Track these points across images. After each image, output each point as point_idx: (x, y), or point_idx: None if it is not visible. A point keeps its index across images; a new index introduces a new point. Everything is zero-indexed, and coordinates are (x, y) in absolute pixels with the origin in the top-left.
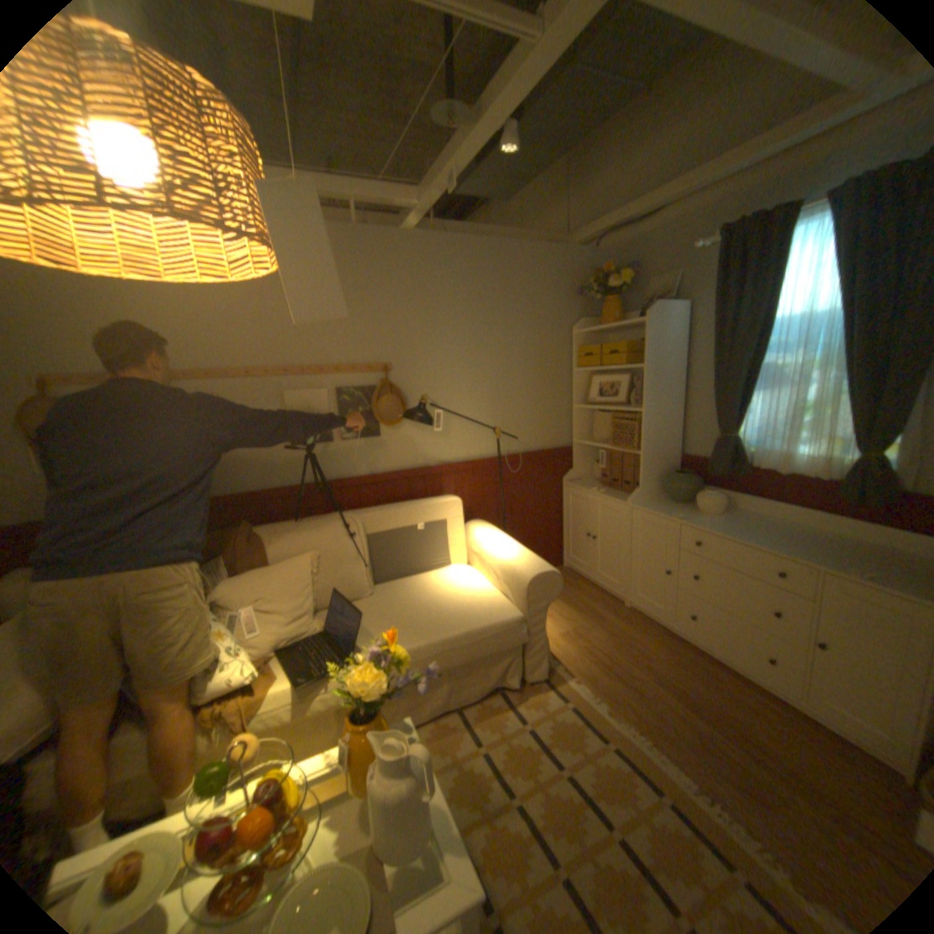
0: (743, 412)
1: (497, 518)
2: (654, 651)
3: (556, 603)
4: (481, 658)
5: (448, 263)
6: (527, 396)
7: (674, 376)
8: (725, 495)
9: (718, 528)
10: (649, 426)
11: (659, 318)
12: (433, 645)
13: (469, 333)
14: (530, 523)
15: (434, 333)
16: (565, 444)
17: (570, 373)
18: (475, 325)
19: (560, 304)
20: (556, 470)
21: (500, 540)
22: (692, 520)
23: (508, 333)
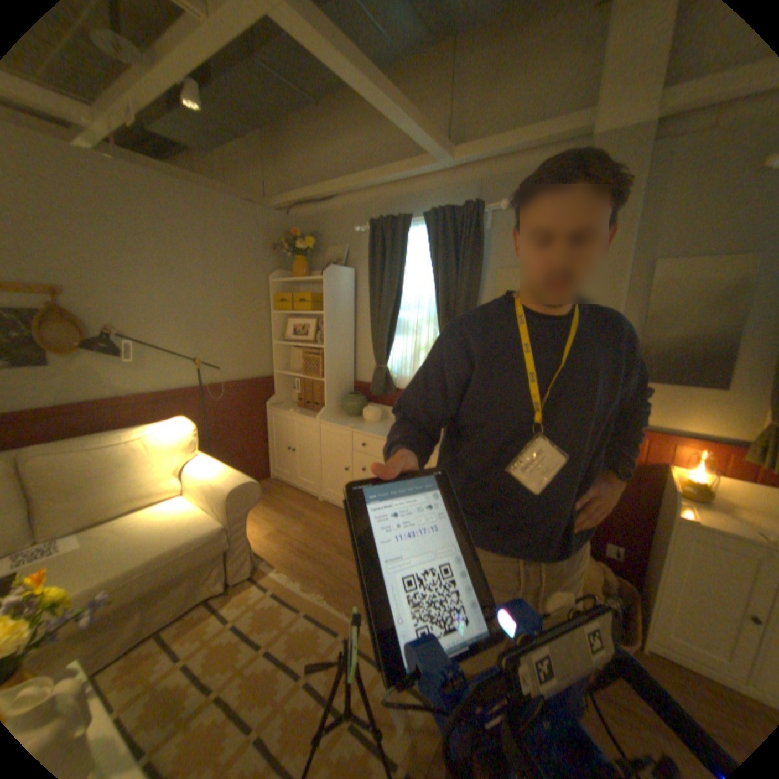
0: (387, 350)
1: (203, 444)
2: (338, 531)
3: (261, 511)
4: (178, 578)
5: (134, 196)
6: (228, 332)
7: (345, 323)
8: (380, 409)
9: (375, 432)
10: (329, 360)
11: (332, 279)
12: (117, 580)
13: (163, 268)
14: (237, 445)
15: (119, 263)
16: (267, 374)
17: (268, 315)
18: (170, 262)
19: (256, 256)
20: (259, 397)
21: (201, 463)
22: (359, 428)
23: (206, 274)
